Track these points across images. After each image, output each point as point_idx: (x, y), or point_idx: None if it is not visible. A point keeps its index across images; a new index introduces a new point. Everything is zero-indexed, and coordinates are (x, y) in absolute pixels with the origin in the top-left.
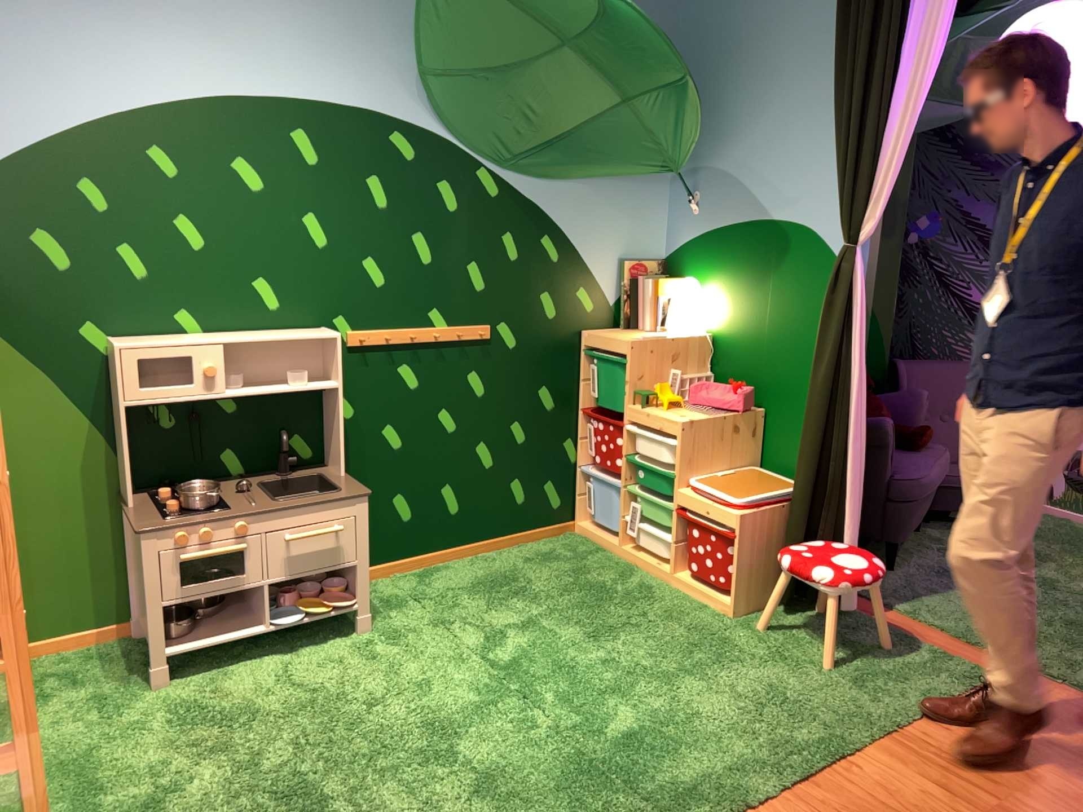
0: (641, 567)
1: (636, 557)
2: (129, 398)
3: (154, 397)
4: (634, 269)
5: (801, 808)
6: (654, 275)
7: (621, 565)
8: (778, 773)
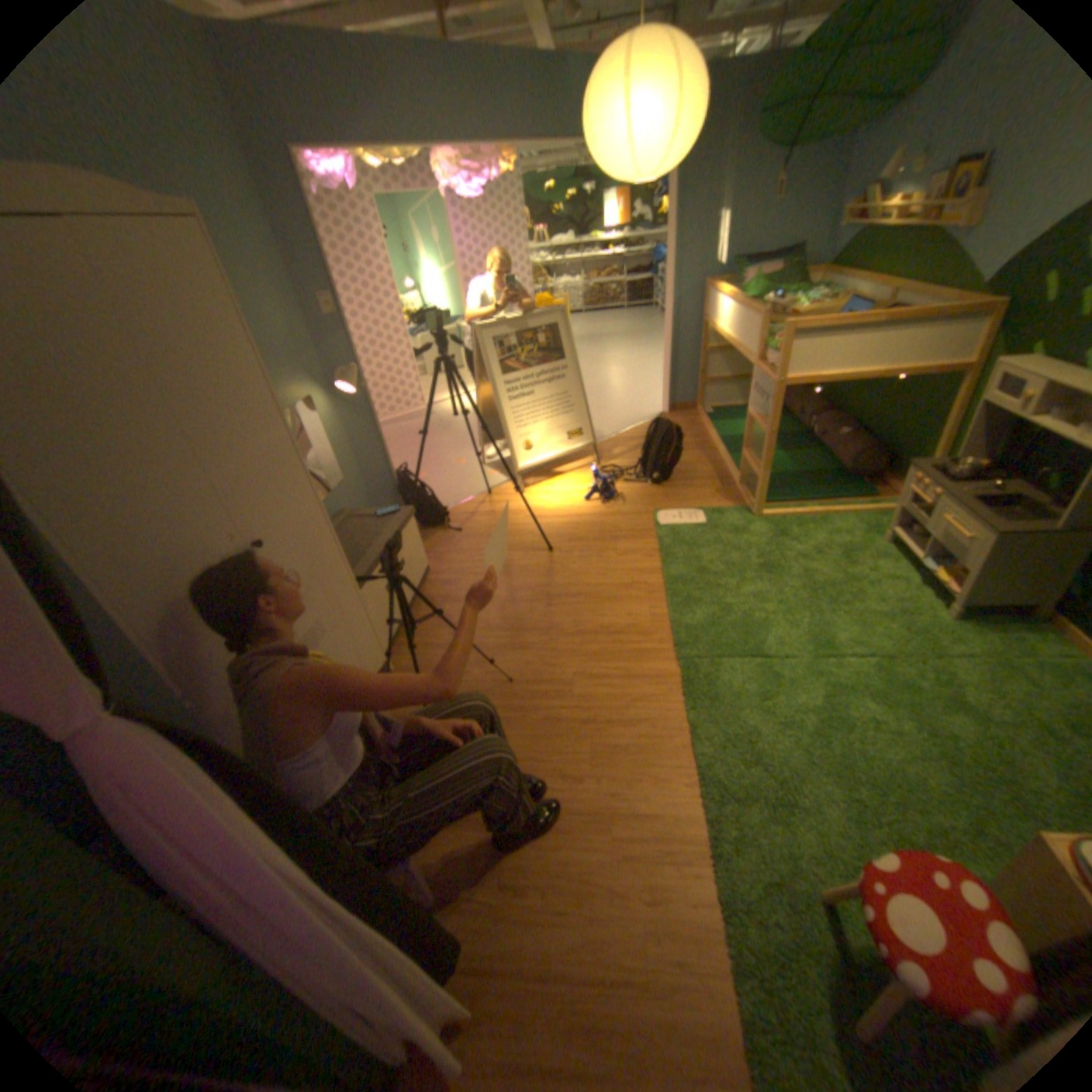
0: None
1: None
2: (984, 396)
3: (994, 401)
4: None
5: (672, 726)
6: None
7: None
8: (701, 733)
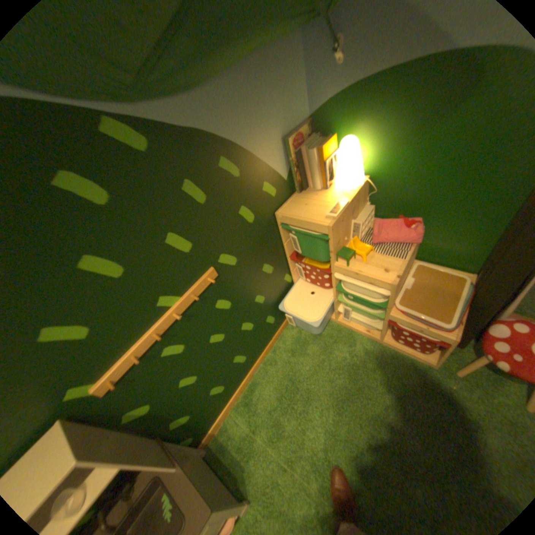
0: (354, 330)
1: (349, 326)
2: None
3: None
4: (295, 141)
5: None
6: (307, 138)
7: (341, 332)
8: None
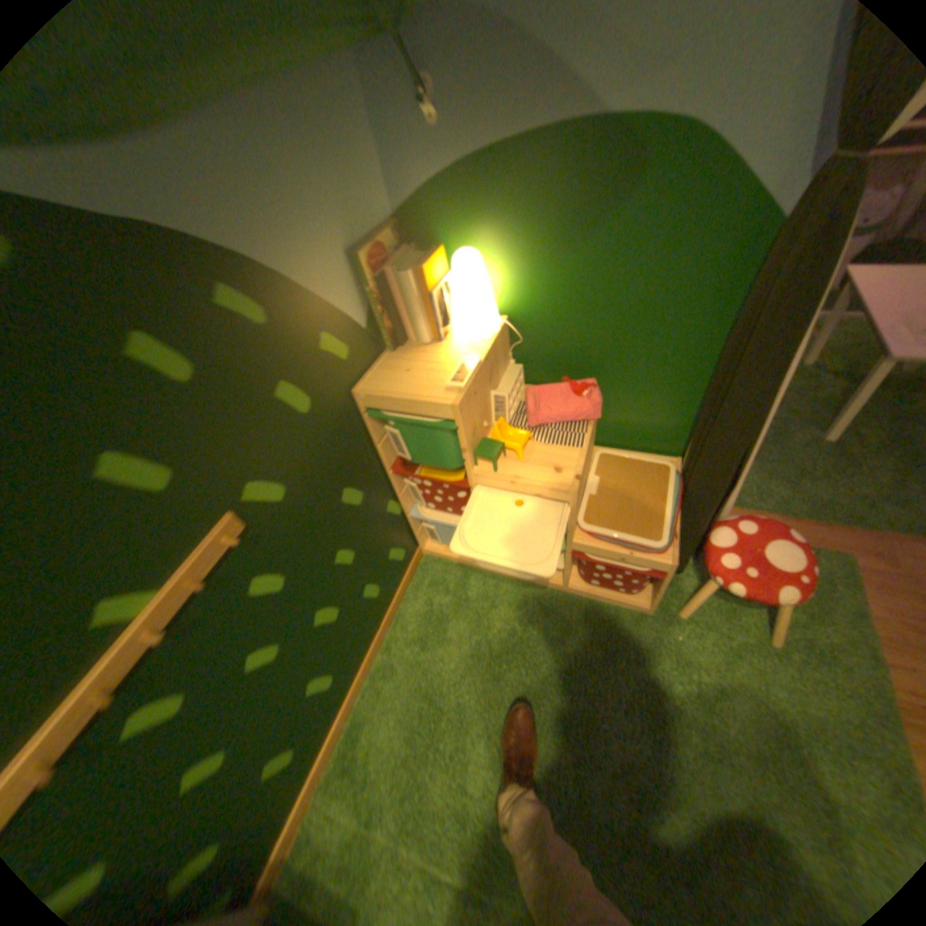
0: (521, 578)
1: (512, 572)
2: None
3: None
4: (374, 258)
5: None
6: (394, 252)
7: (500, 585)
8: None
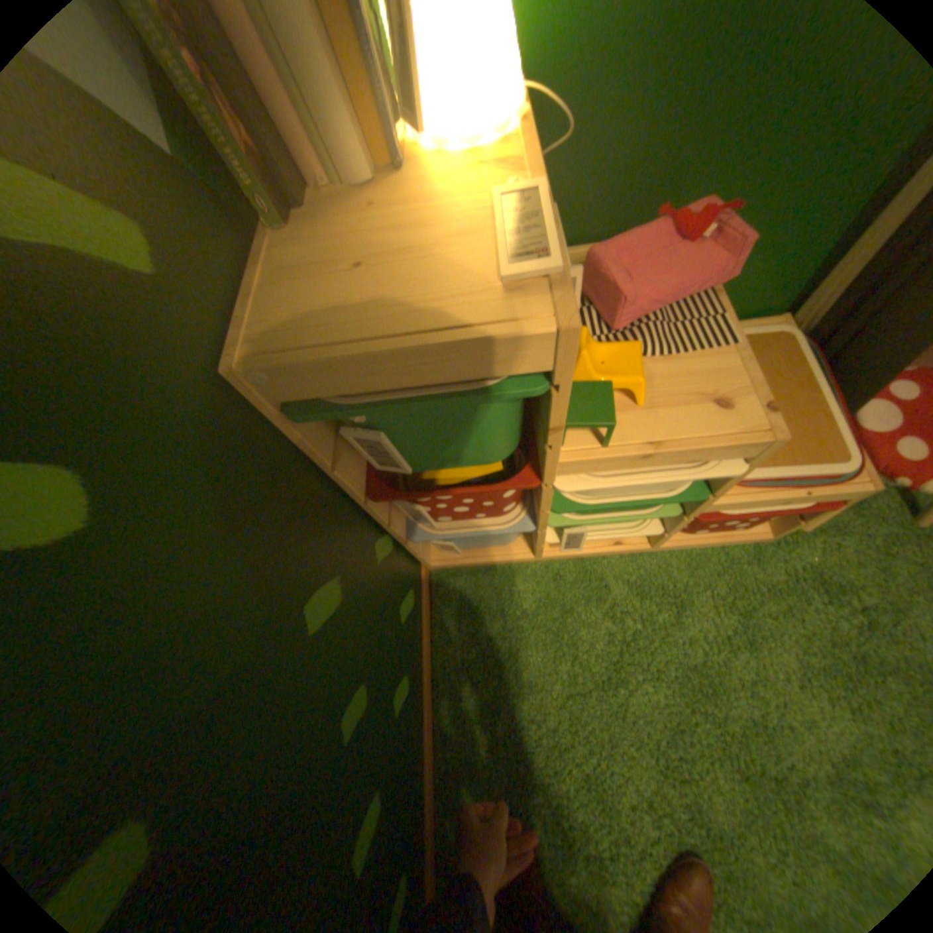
0: (585, 555)
1: (573, 553)
2: None
3: None
4: None
5: None
6: None
7: (561, 575)
8: None
